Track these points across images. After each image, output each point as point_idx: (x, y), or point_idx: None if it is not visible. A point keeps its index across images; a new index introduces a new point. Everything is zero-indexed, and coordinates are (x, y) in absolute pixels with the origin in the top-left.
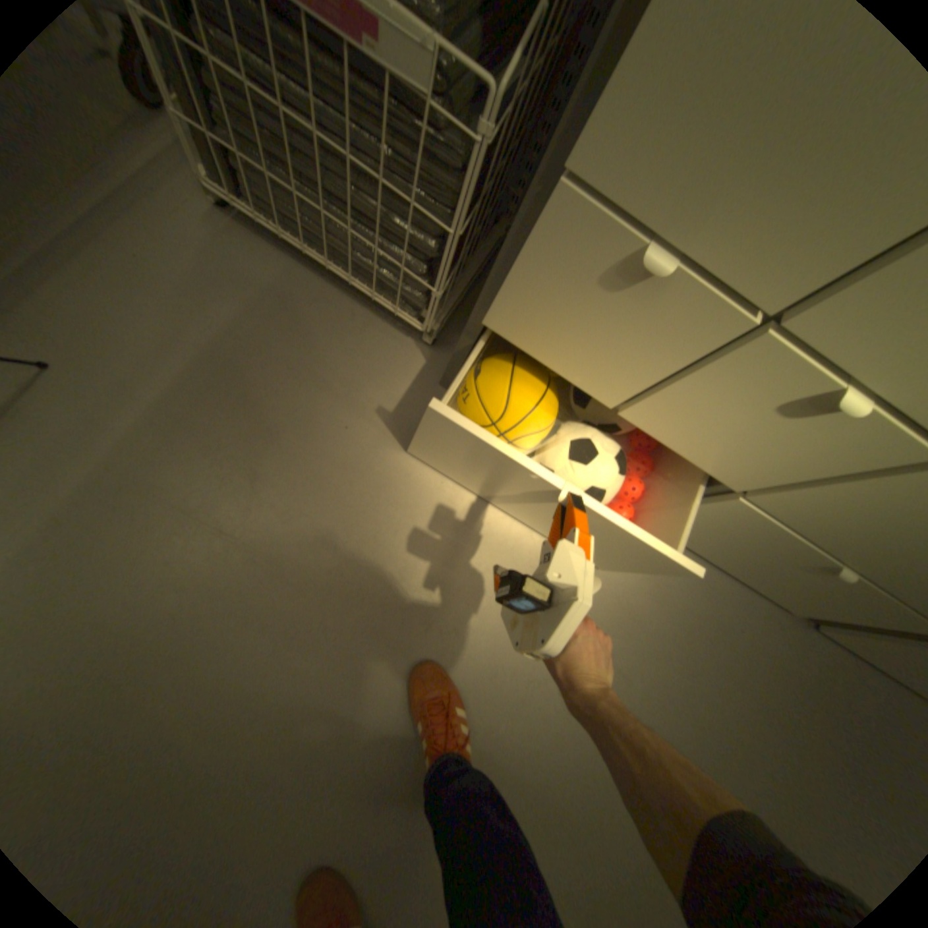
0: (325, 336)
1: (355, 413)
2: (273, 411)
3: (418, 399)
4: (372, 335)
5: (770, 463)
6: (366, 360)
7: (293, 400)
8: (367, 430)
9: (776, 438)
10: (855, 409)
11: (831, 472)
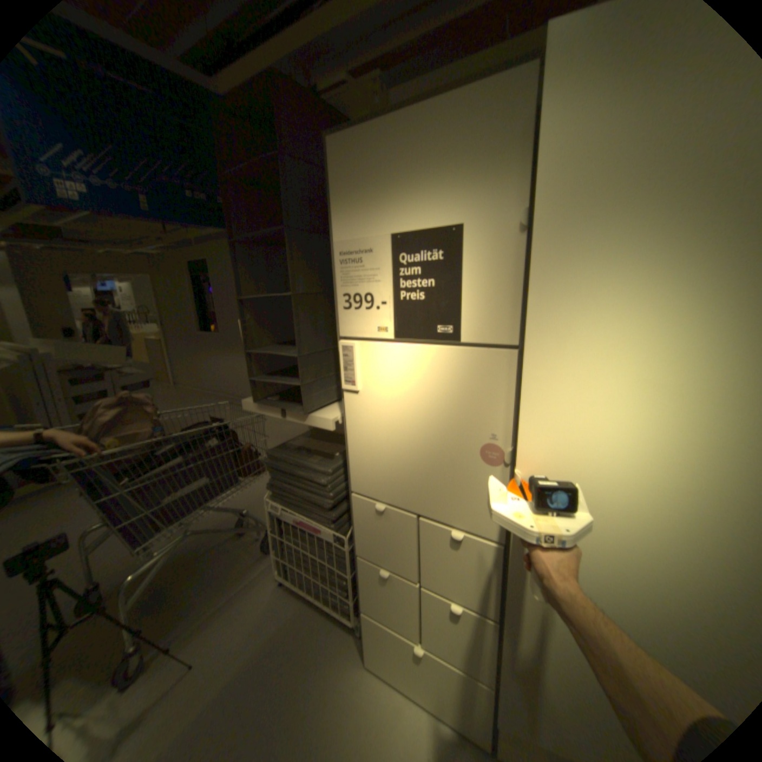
0: (309, 640)
1: (316, 683)
2: (276, 685)
3: (351, 672)
4: (332, 636)
5: (479, 657)
6: (327, 651)
7: (287, 677)
8: (320, 694)
9: (465, 638)
10: (457, 612)
11: (496, 653)
